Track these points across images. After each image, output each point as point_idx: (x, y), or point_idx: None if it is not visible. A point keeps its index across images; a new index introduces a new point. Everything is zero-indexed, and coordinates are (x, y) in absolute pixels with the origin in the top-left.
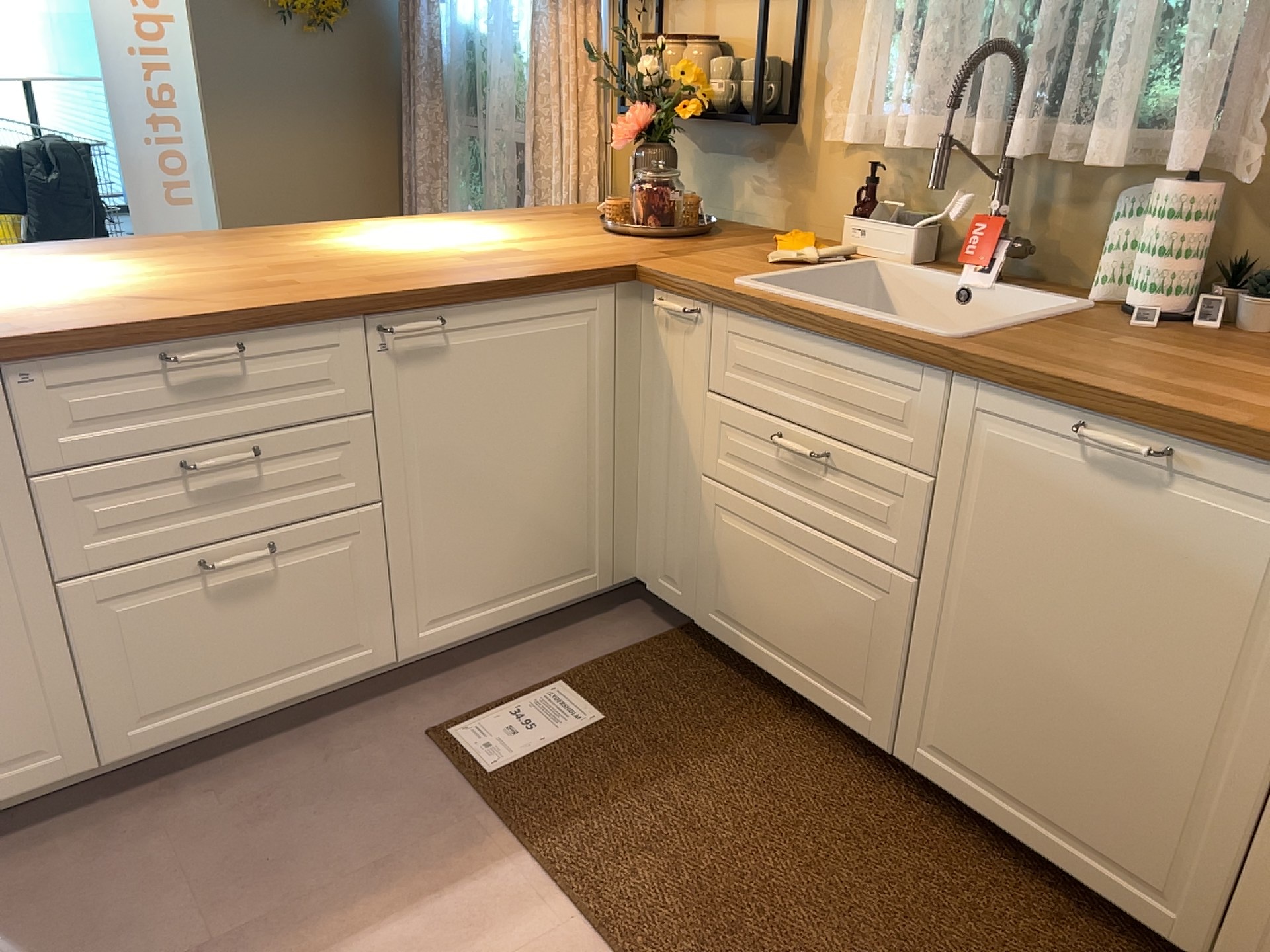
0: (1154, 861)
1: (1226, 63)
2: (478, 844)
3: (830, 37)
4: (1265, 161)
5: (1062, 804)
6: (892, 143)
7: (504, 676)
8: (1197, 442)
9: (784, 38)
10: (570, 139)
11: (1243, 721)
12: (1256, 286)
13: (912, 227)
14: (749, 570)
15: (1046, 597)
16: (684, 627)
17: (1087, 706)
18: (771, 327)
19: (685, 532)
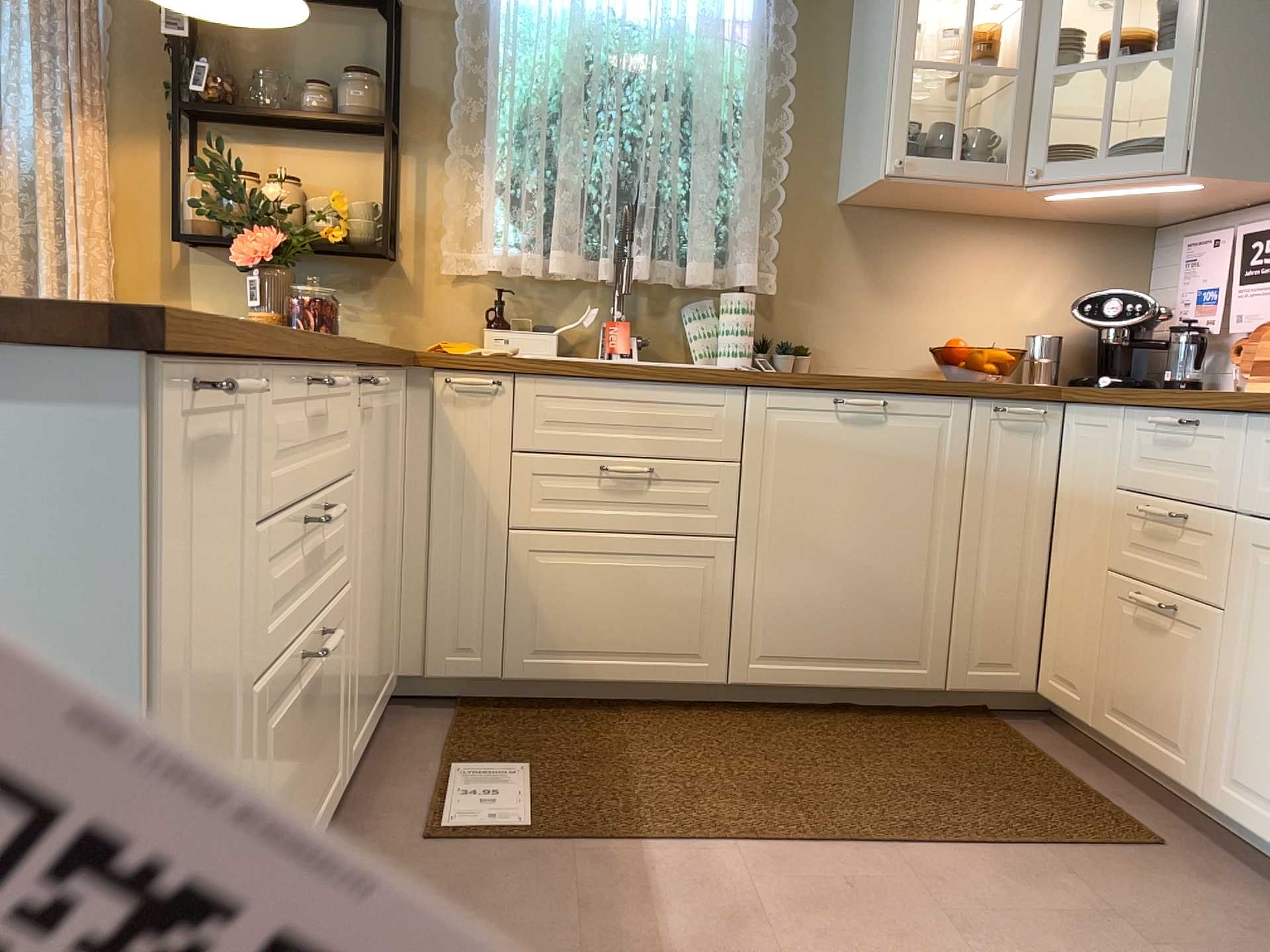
0: (912, 644)
1: (755, 225)
2: (606, 862)
3: (431, 192)
4: (777, 278)
5: (856, 642)
6: (517, 272)
7: (396, 786)
8: (900, 391)
9: (379, 188)
10: (87, 266)
11: (941, 535)
12: (786, 346)
13: (553, 331)
14: (573, 597)
15: (829, 511)
16: (461, 705)
17: (862, 569)
18: (585, 383)
19: (484, 593)
